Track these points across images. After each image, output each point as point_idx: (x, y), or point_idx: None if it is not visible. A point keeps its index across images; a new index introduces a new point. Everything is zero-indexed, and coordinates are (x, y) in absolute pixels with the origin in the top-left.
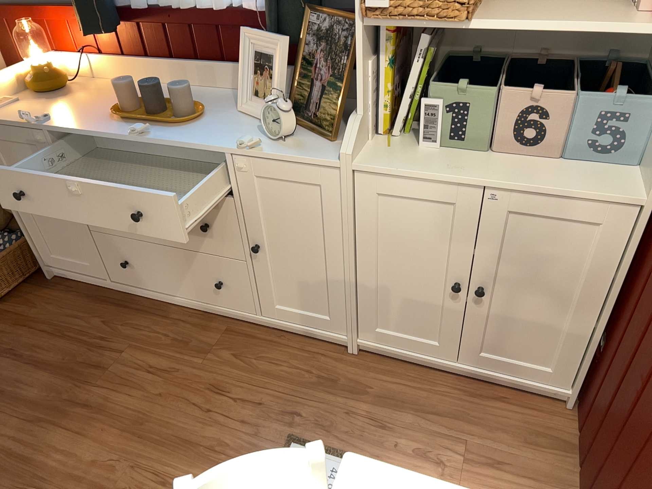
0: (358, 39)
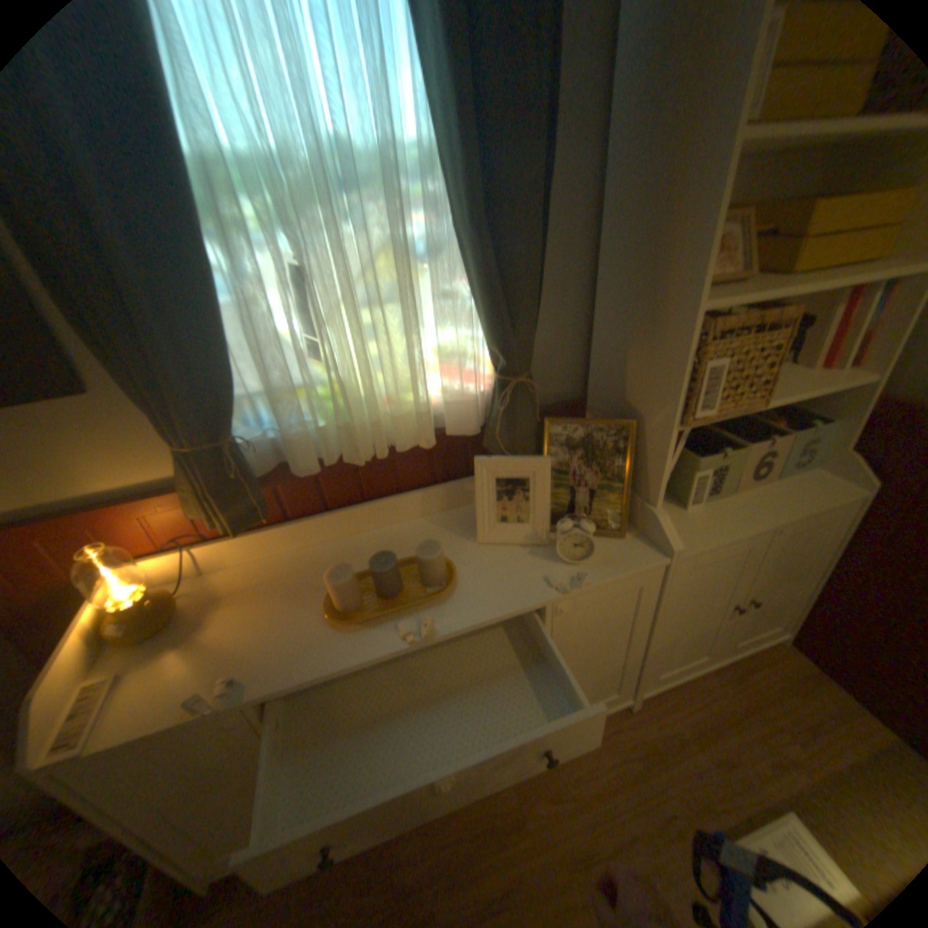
0: (668, 439)
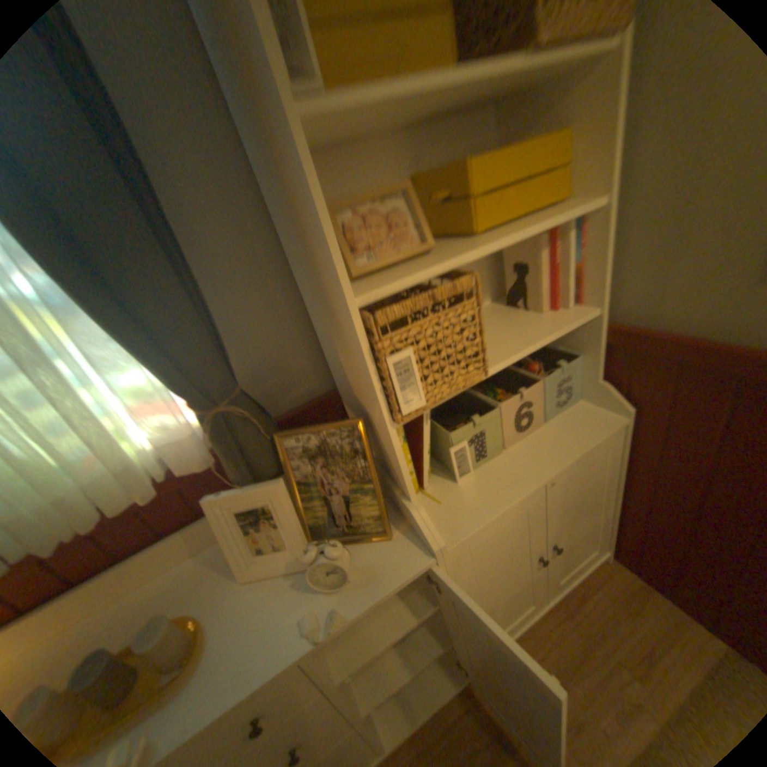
0: (391, 436)
